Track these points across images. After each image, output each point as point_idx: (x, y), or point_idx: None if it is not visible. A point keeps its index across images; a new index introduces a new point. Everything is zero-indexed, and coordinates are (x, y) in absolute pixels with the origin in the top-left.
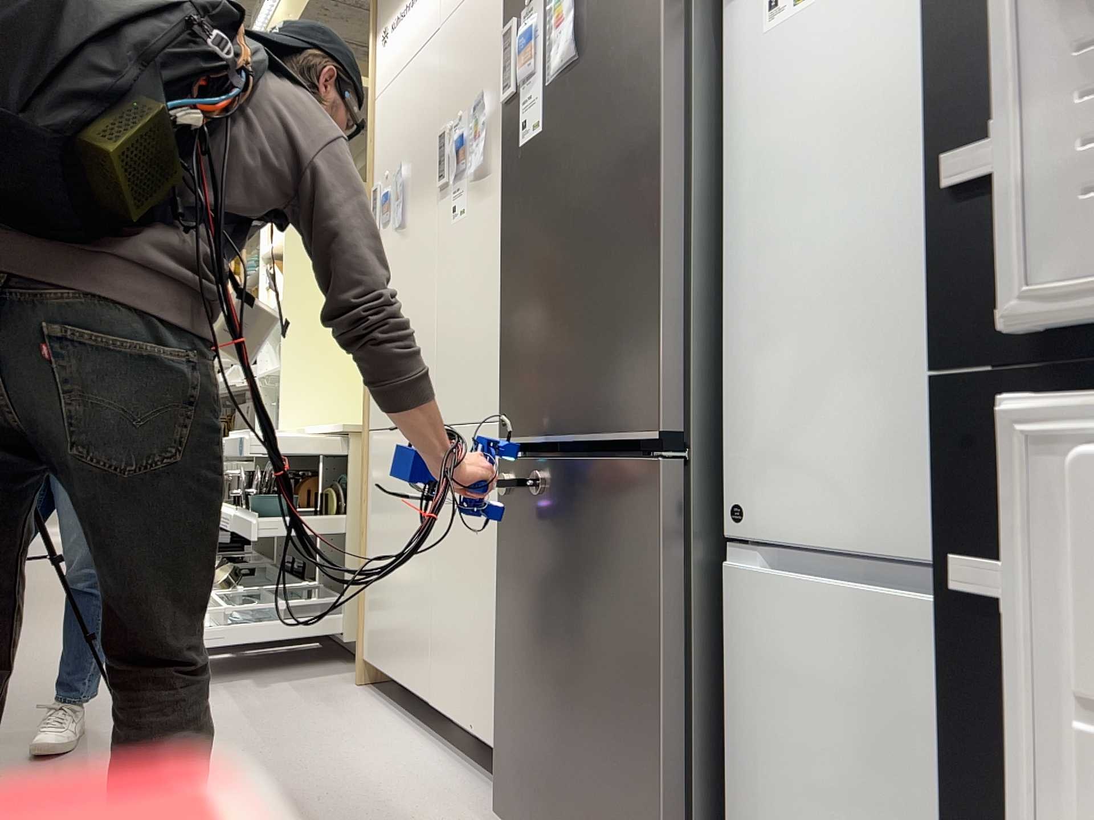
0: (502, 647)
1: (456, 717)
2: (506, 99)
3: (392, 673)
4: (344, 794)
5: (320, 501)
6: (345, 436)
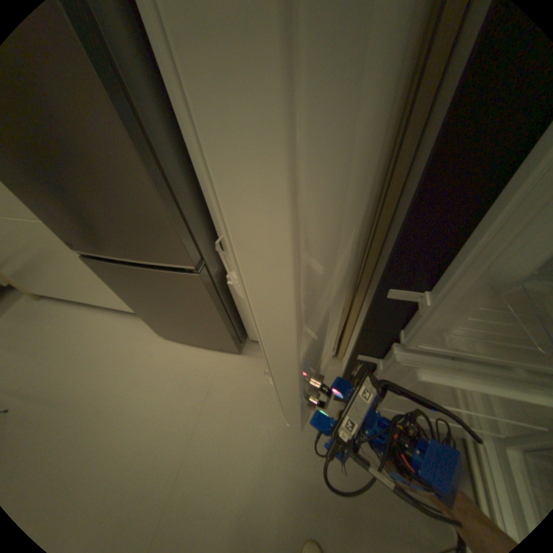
0: (132, 307)
1: (108, 307)
2: None
3: (55, 297)
4: (96, 358)
5: None
6: None
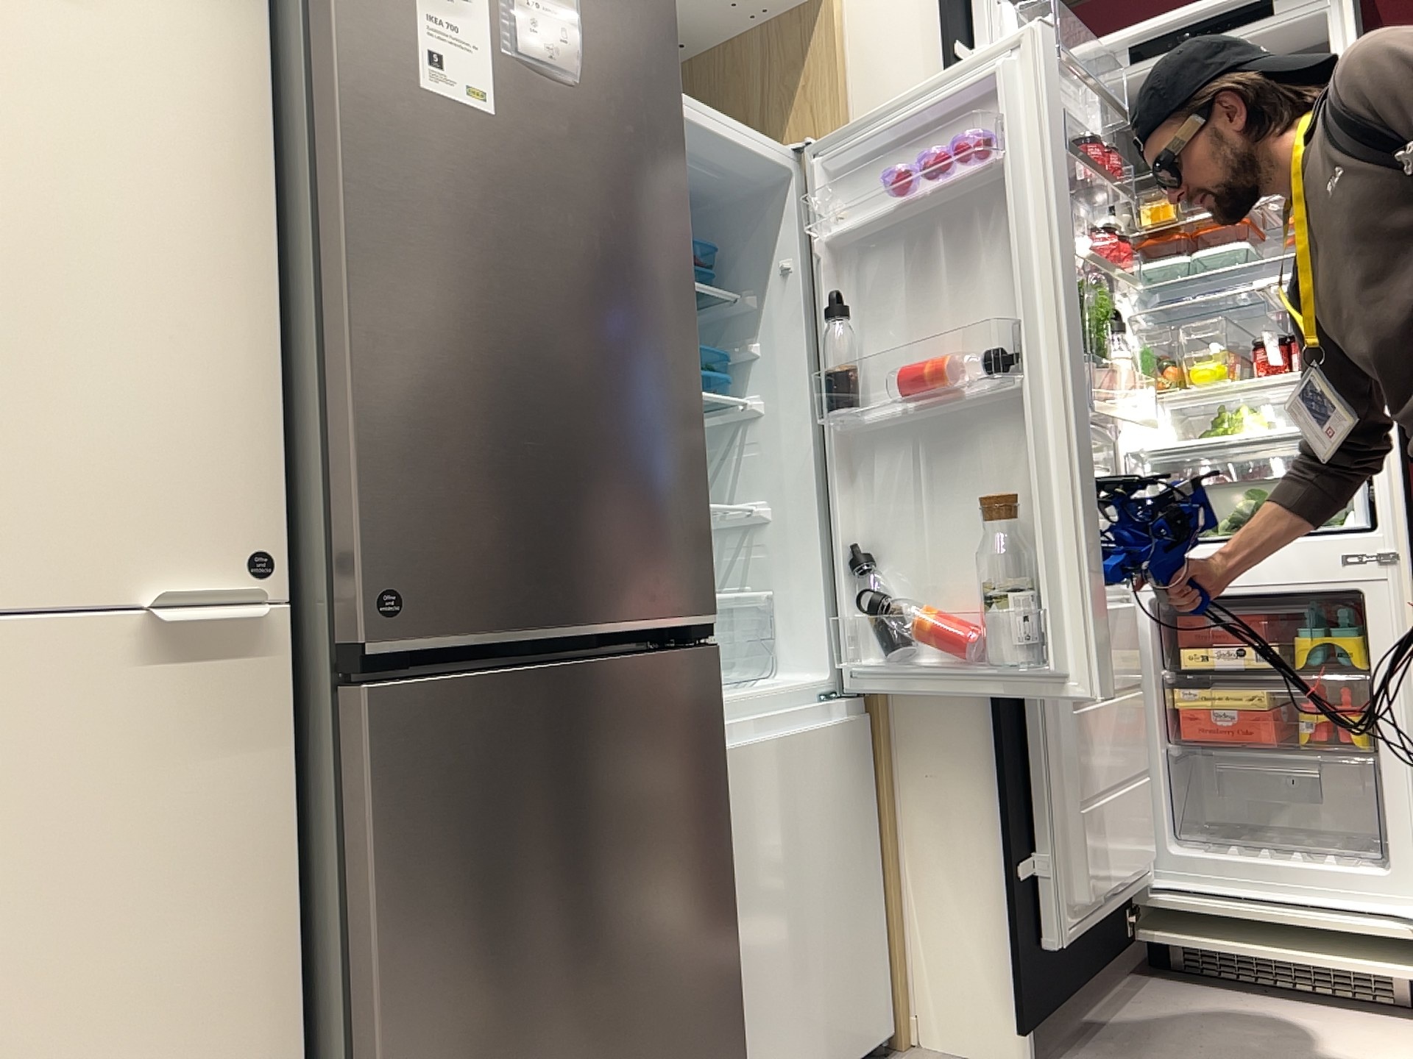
0: None
1: None
2: None
3: None
4: None
5: None
6: None
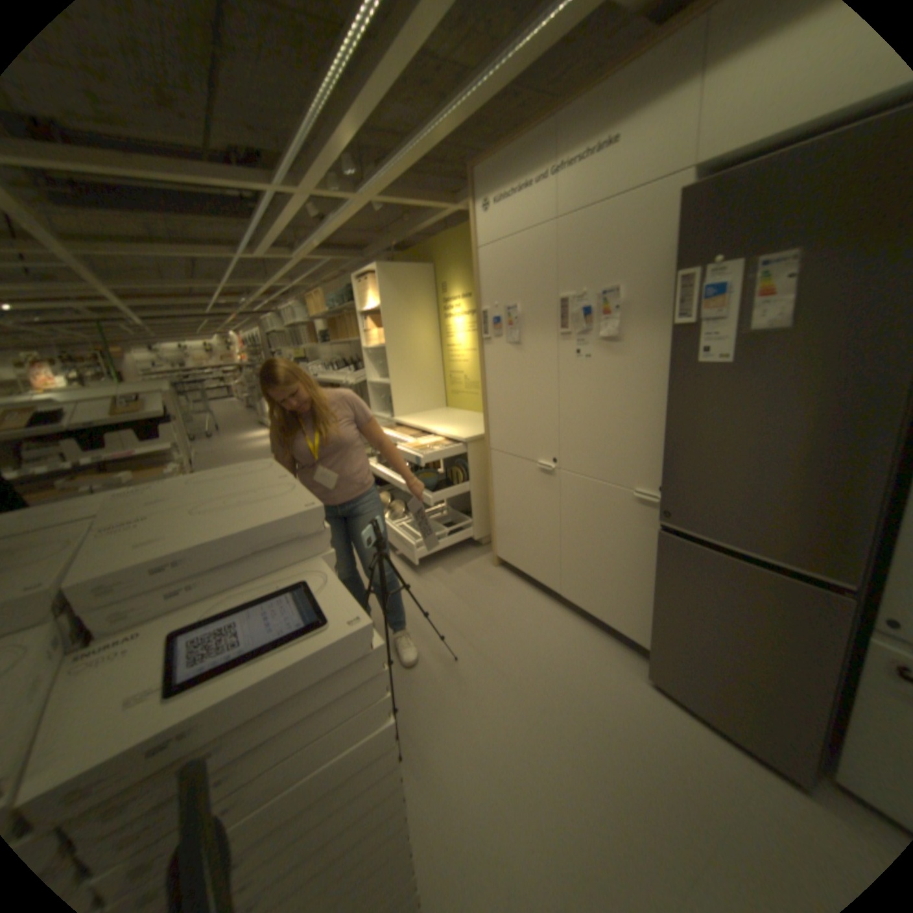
0: (660, 617)
1: (586, 608)
2: (681, 322)
3: (525, 570)
4: (555, 661)
5: (441, 467)
6: (462, 441)
